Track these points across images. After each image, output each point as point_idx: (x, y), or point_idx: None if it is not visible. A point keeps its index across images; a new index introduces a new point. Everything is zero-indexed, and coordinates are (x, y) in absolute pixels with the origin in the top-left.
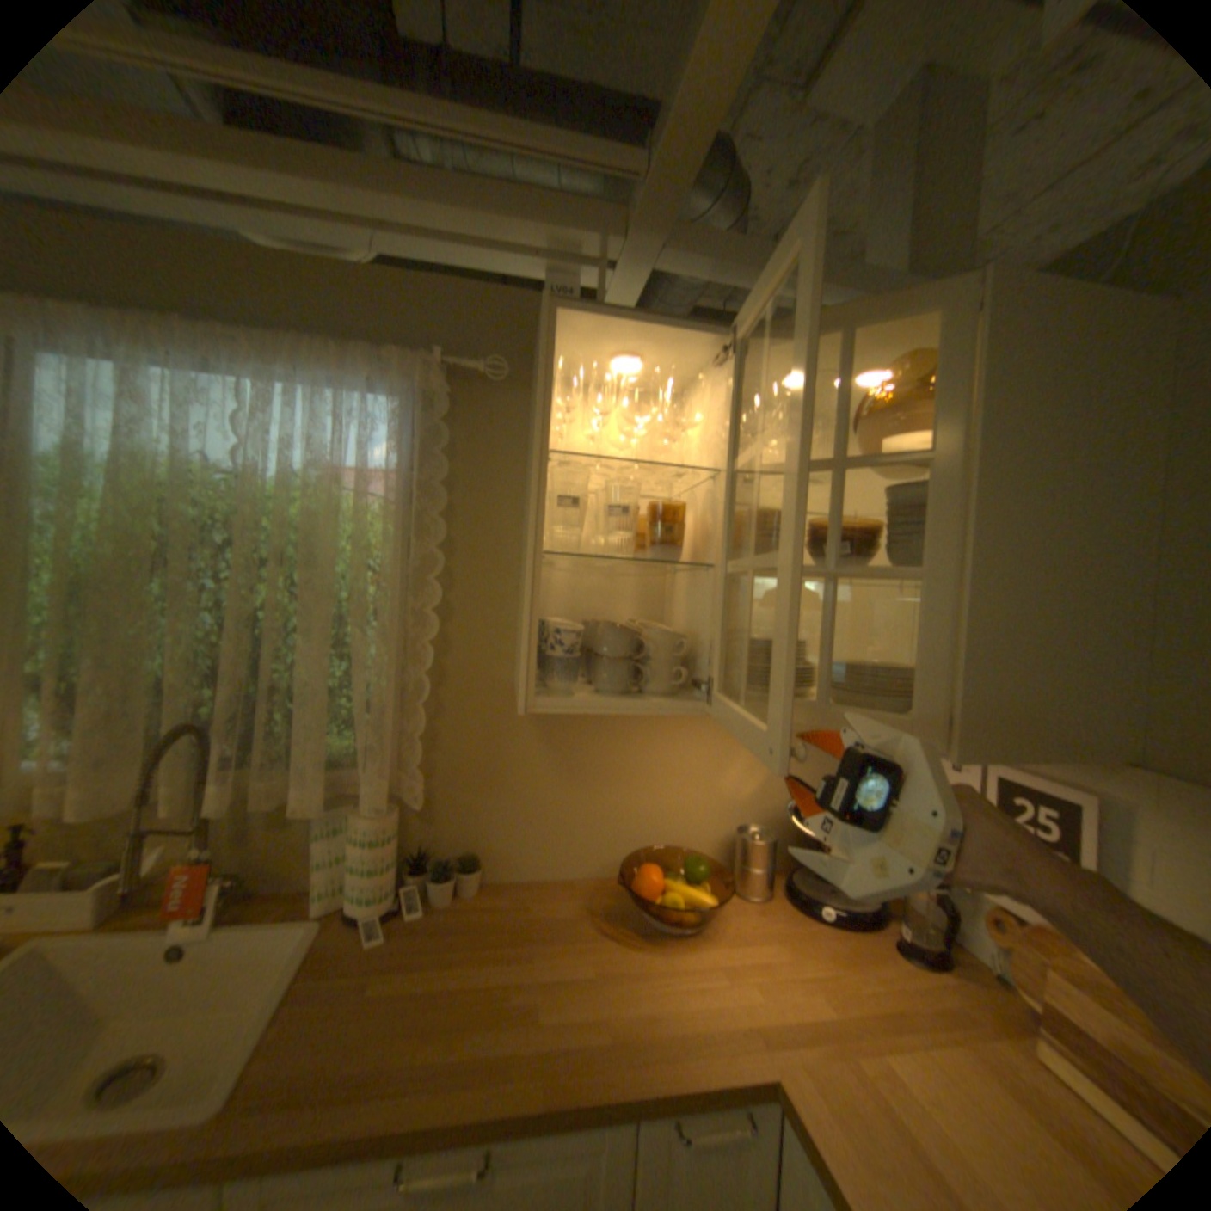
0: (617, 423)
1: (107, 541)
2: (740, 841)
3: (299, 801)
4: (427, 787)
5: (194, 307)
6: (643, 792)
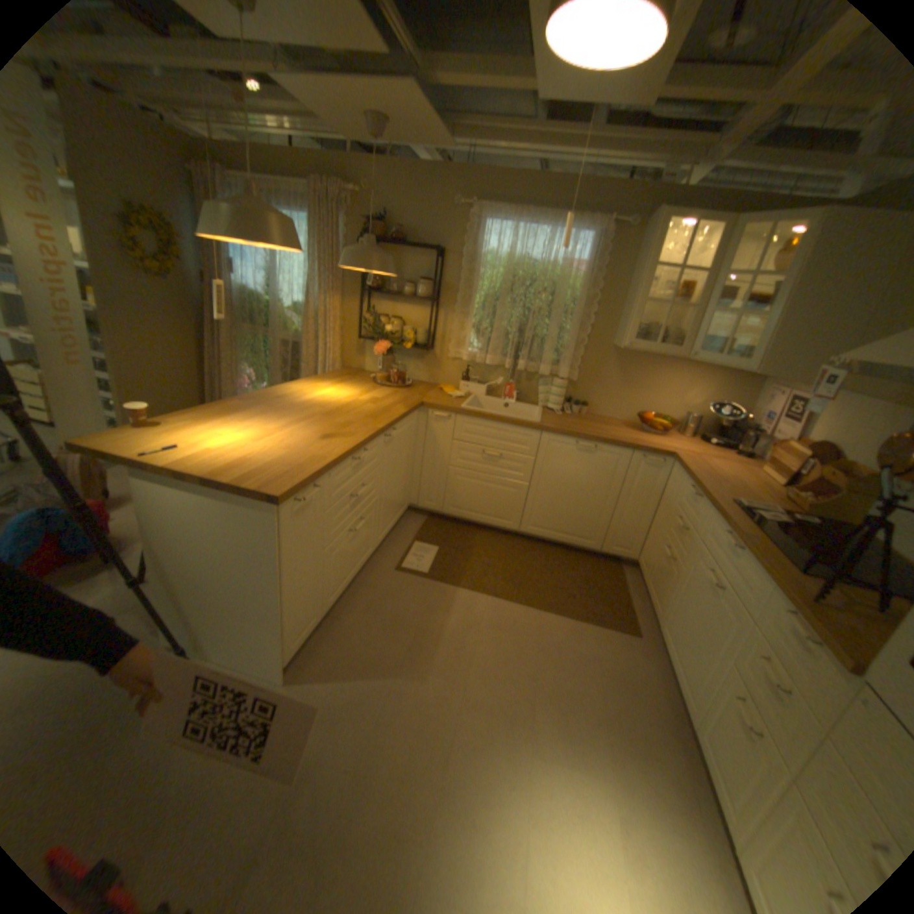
0: (679, 242)
1: (503, 285)
2: (686, 417)
3: (543, 370)
4: (577, 375)
5: (531, 200)
6: (651, 394)
